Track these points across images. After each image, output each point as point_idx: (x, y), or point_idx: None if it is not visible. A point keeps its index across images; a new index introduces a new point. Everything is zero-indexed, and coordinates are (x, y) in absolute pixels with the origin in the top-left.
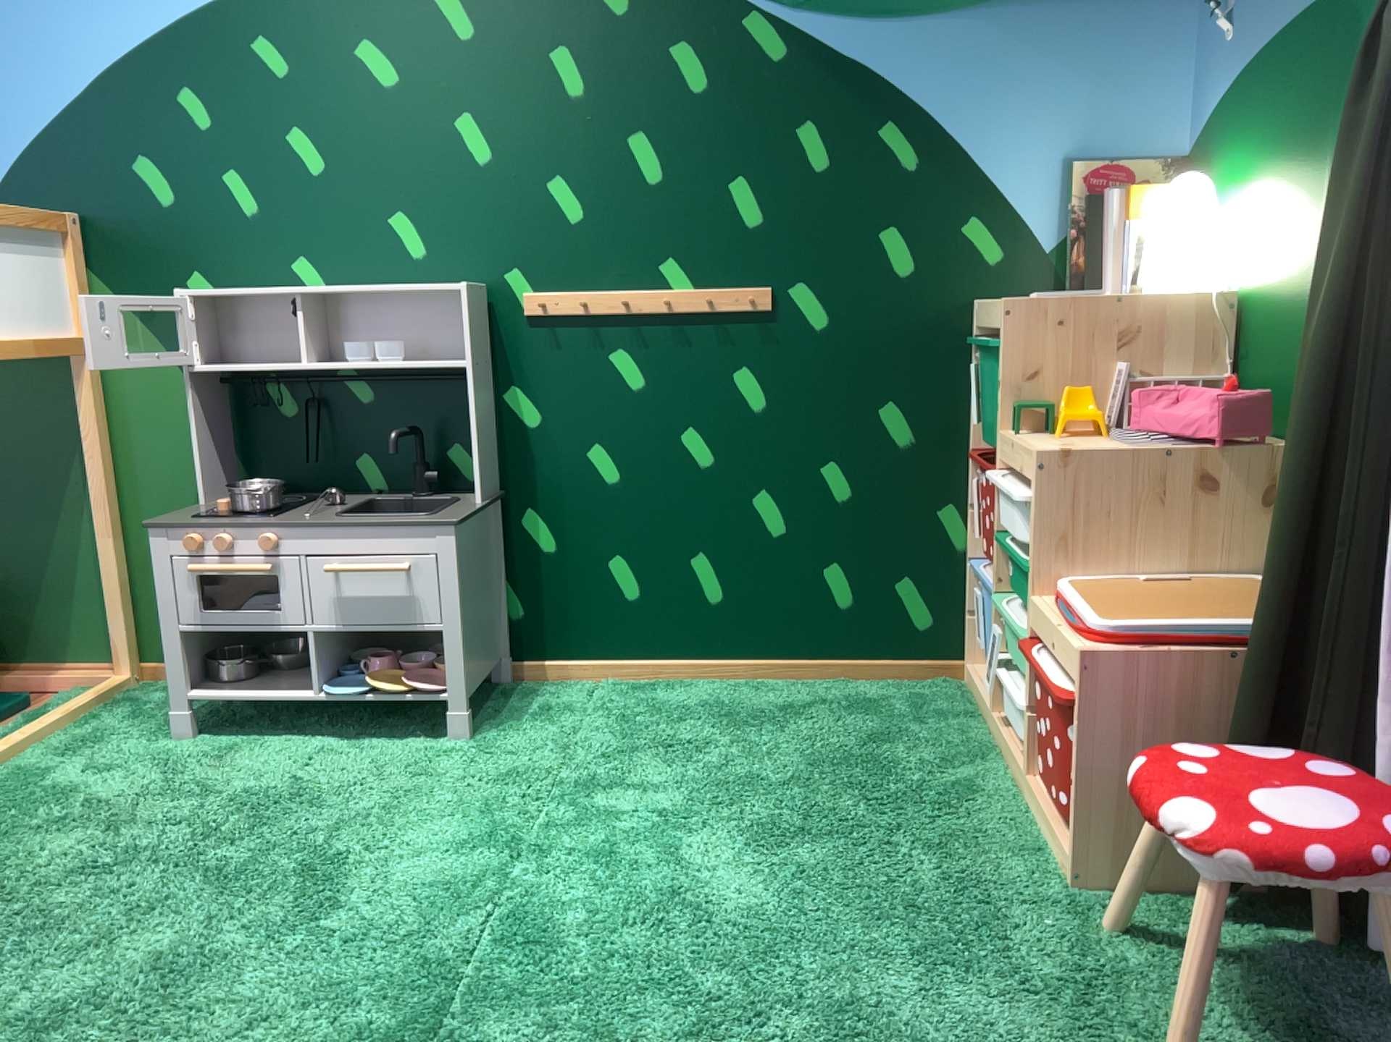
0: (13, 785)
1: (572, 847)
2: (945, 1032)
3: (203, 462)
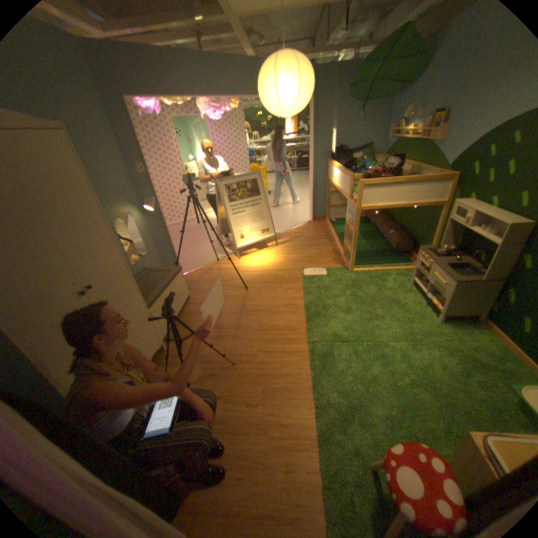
0: (383, 275)
1: (404, 350)
2: (369, 418)
3: (455, 235)
